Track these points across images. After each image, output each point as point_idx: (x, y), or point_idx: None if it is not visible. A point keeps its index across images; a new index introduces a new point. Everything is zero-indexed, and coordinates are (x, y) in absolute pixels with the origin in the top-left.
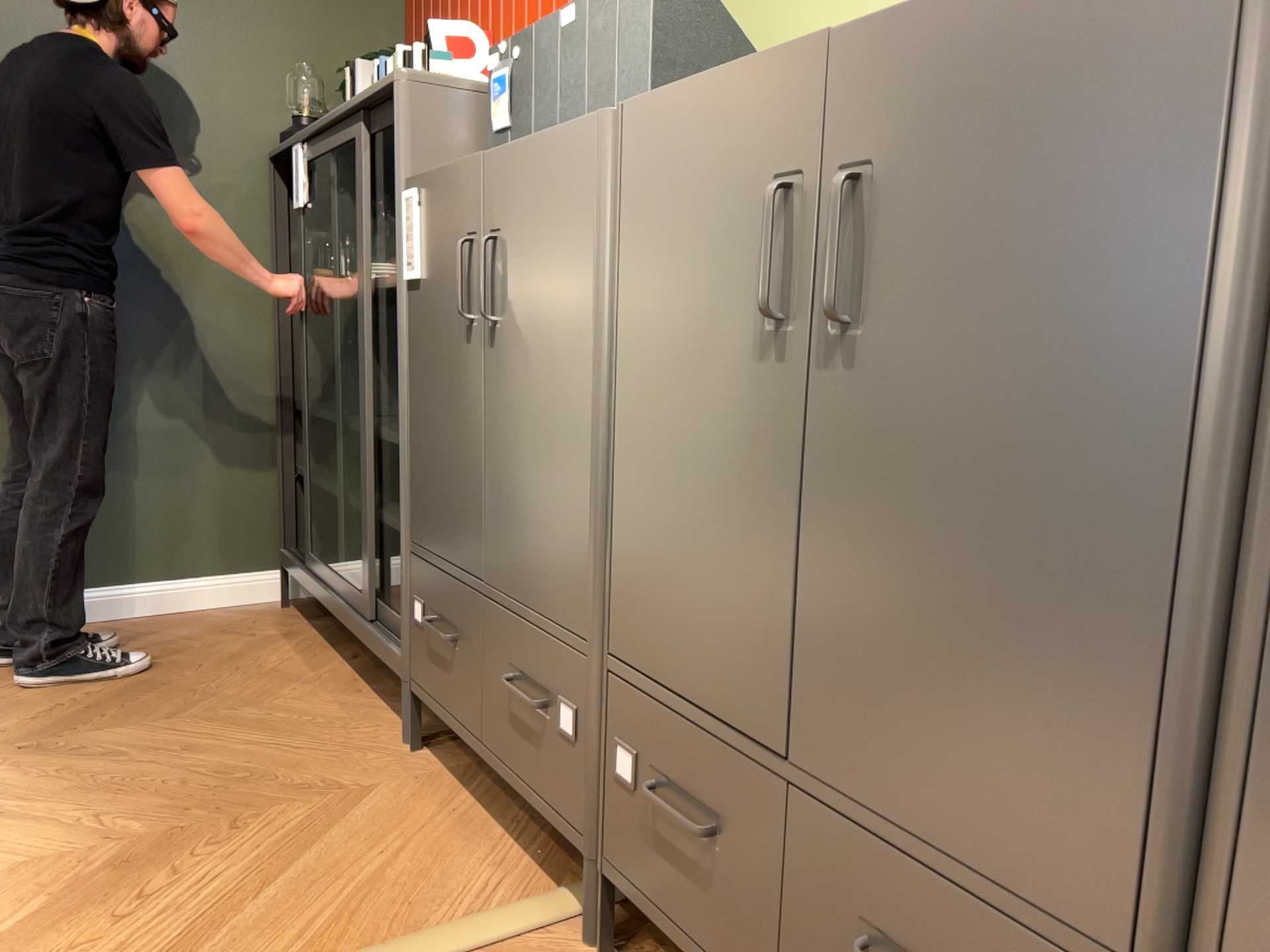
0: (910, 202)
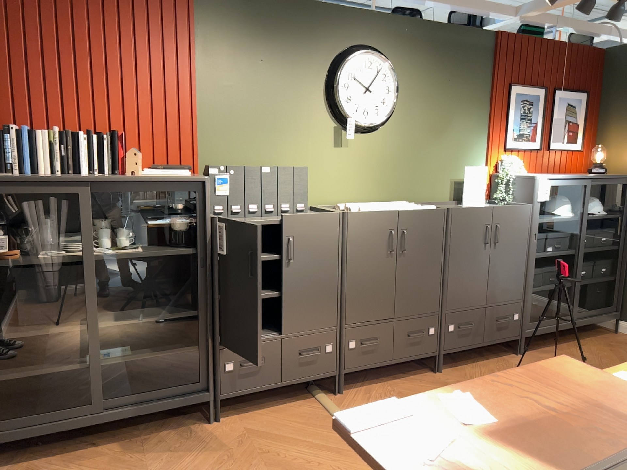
0: (413, 235)
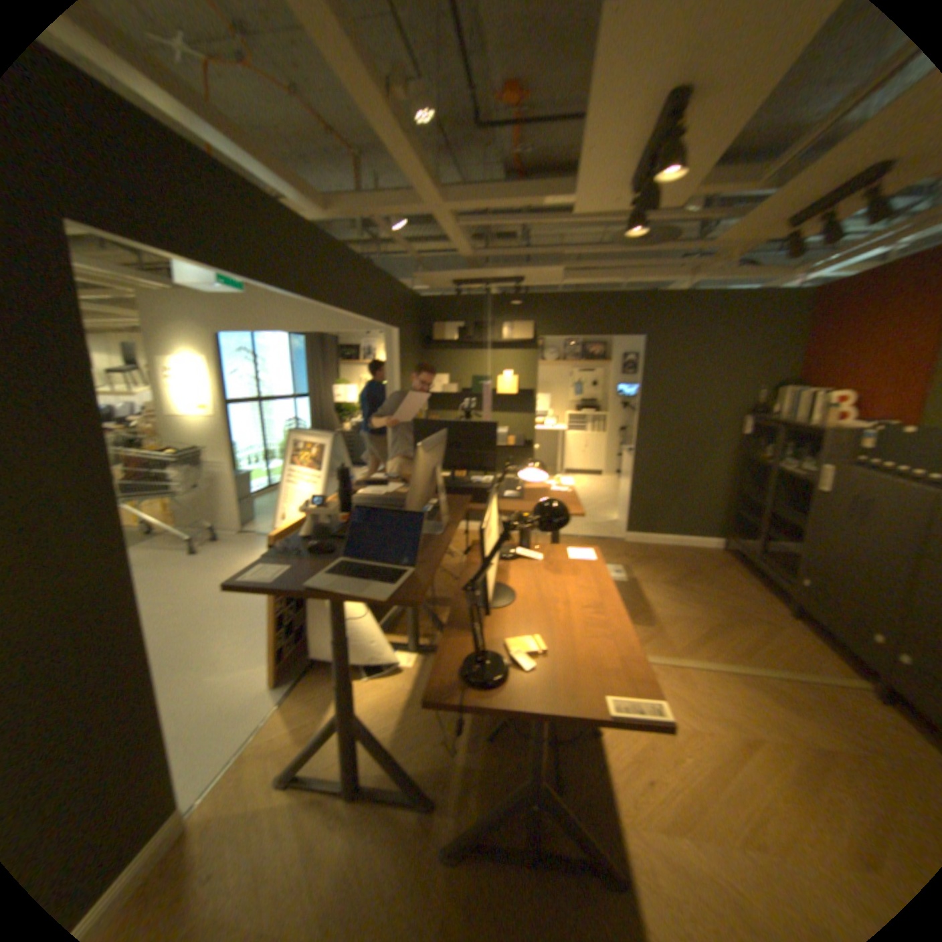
0: None
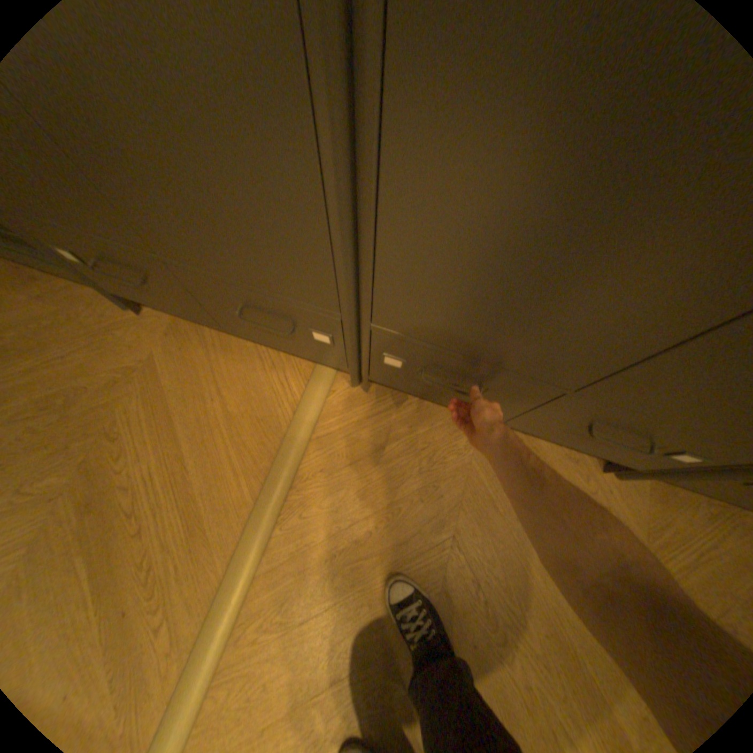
0: None
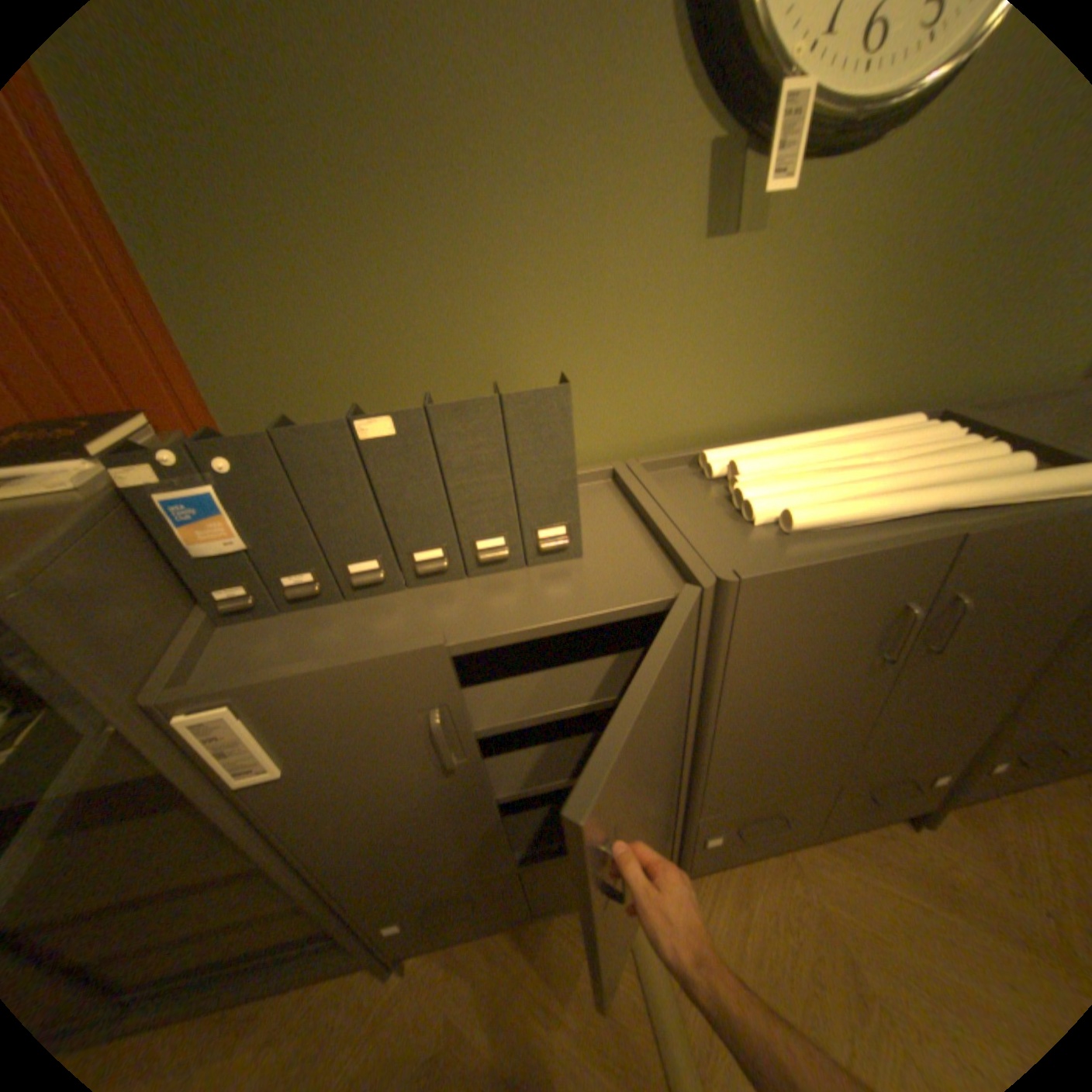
0: (988, 600)
